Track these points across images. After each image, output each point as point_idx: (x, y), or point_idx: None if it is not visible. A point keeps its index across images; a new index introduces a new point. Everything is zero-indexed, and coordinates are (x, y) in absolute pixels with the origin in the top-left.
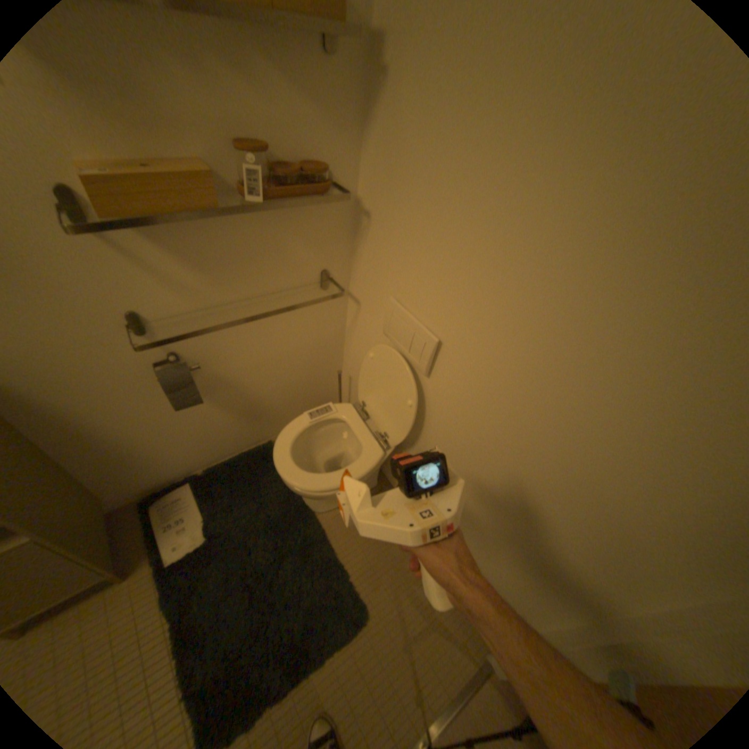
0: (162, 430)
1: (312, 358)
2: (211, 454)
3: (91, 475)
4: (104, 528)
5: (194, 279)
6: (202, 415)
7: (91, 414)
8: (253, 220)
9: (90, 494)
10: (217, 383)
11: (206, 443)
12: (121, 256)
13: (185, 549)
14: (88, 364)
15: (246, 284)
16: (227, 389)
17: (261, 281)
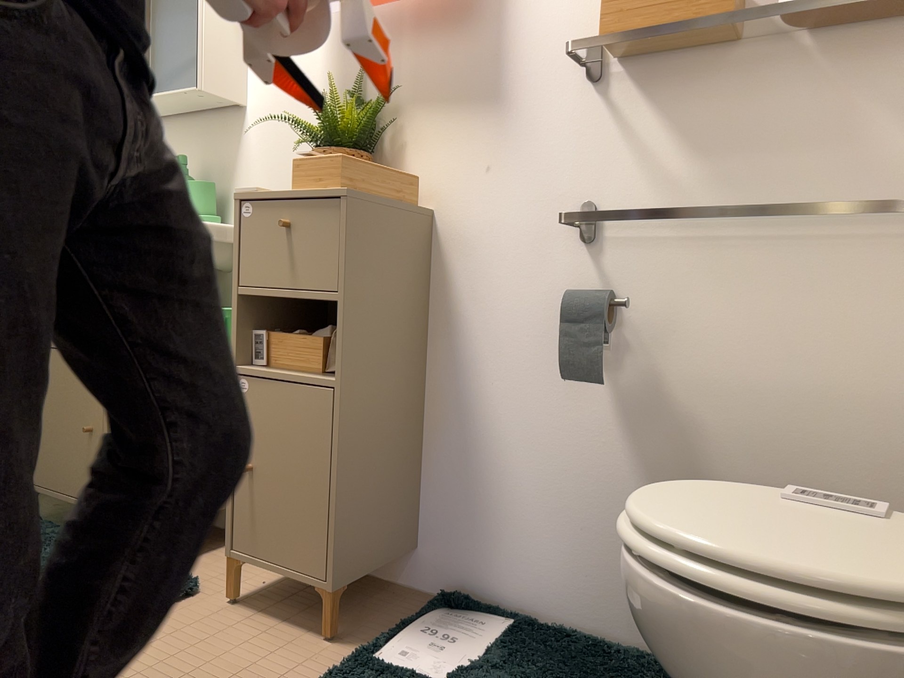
0: (540, 452)
1: (900, 454)
2: (585, 598)
3: (436, 476)
4: (386, 561)
5: (684, 169)
6: (606, 463)
7: (486, 356)
8: (805, 77)
9: (416, 514)
10: (655, 397)
11: (588, 553)
12: (613, 124)
13: (414, 668)
14: (519, 269)
15: (765, 192)
16: (668, 424)
17: (797, 191)
